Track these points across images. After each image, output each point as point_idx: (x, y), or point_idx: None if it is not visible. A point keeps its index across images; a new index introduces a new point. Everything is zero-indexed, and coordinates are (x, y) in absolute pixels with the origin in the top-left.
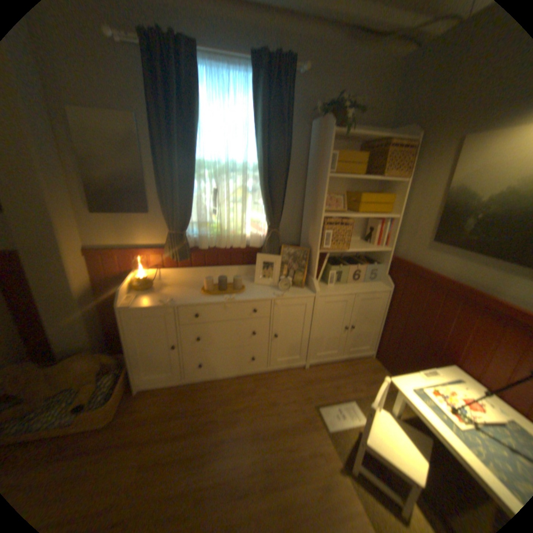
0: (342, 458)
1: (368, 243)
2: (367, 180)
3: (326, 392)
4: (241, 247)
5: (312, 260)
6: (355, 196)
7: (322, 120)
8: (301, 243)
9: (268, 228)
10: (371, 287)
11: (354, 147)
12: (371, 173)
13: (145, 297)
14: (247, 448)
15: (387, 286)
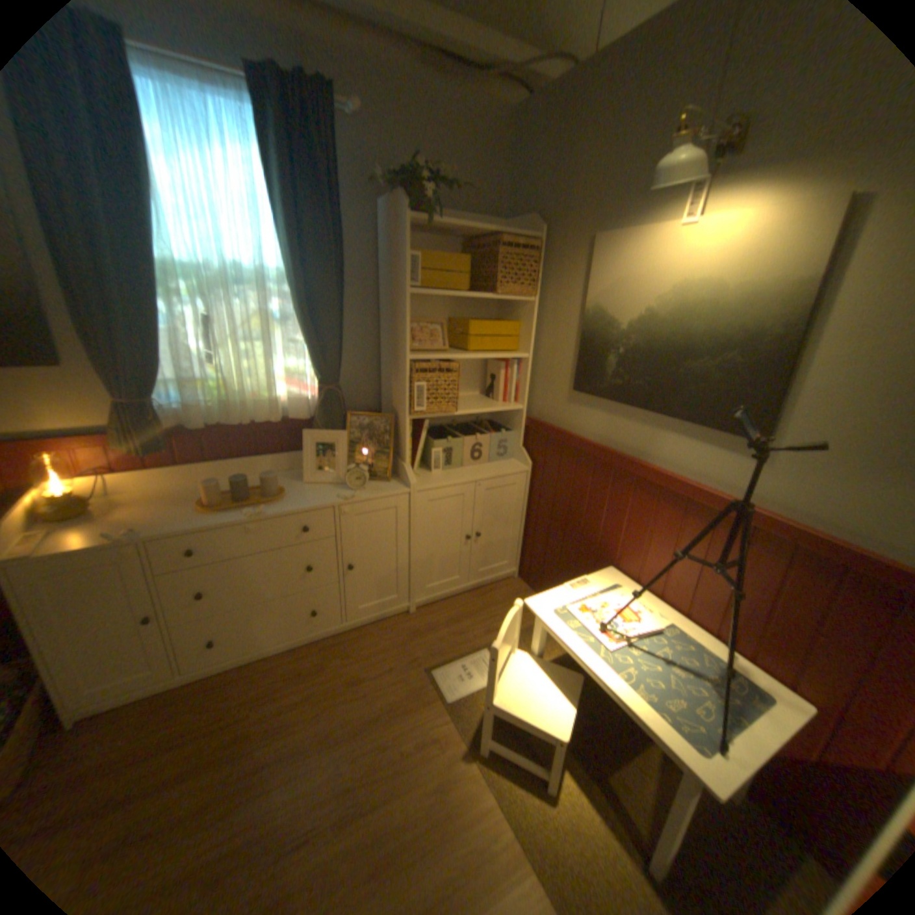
0: (466, 735)
1: (491, 399)
2: (479, 300)
3: (443, 642)
4: (273, 420)
5: (401, 432)
6: (461, 325)
7: (391, 199)
8: (384, 407)
9: (322, 383)
10: (500, 467)
11: (453, 245)
12: (481, 289)
13: (74, 531)
14: (309, 762)
15: (522, 464)
